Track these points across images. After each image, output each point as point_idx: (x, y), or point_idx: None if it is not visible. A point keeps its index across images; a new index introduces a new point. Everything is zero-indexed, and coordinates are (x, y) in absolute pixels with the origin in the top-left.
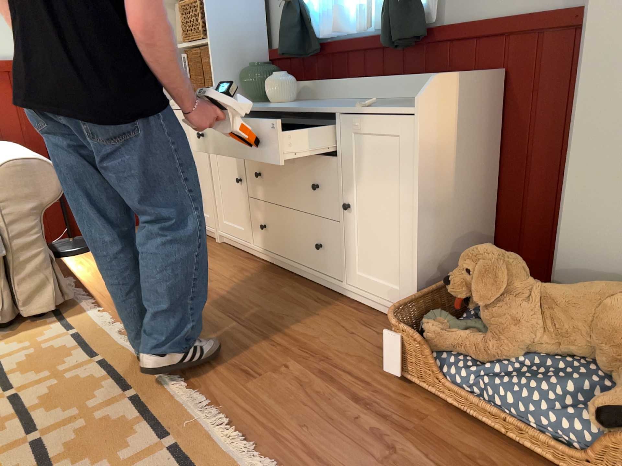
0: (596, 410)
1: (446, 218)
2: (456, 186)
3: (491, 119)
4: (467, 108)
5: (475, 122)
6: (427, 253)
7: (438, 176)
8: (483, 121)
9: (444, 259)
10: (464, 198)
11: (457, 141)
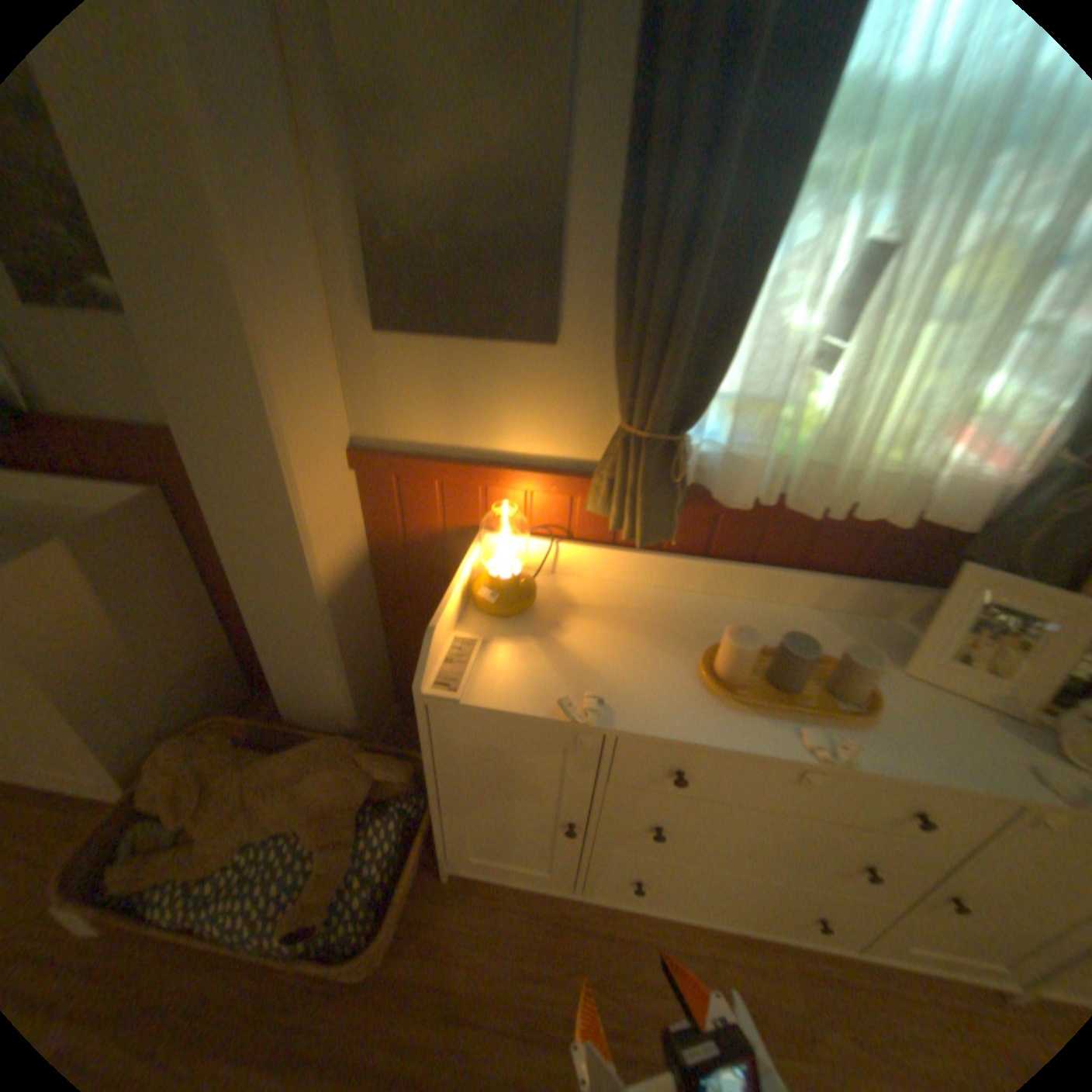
0: (281, 934)
1: (134, 687)
2: (134, 647)
3: (167, 545)
4: (109, 560)
5: (135, 565)
6: (117, 743)
7: (90, 662)
8: (151, 555)
9: (156, 723)
10: (157, 648)
11: (109, 604)
